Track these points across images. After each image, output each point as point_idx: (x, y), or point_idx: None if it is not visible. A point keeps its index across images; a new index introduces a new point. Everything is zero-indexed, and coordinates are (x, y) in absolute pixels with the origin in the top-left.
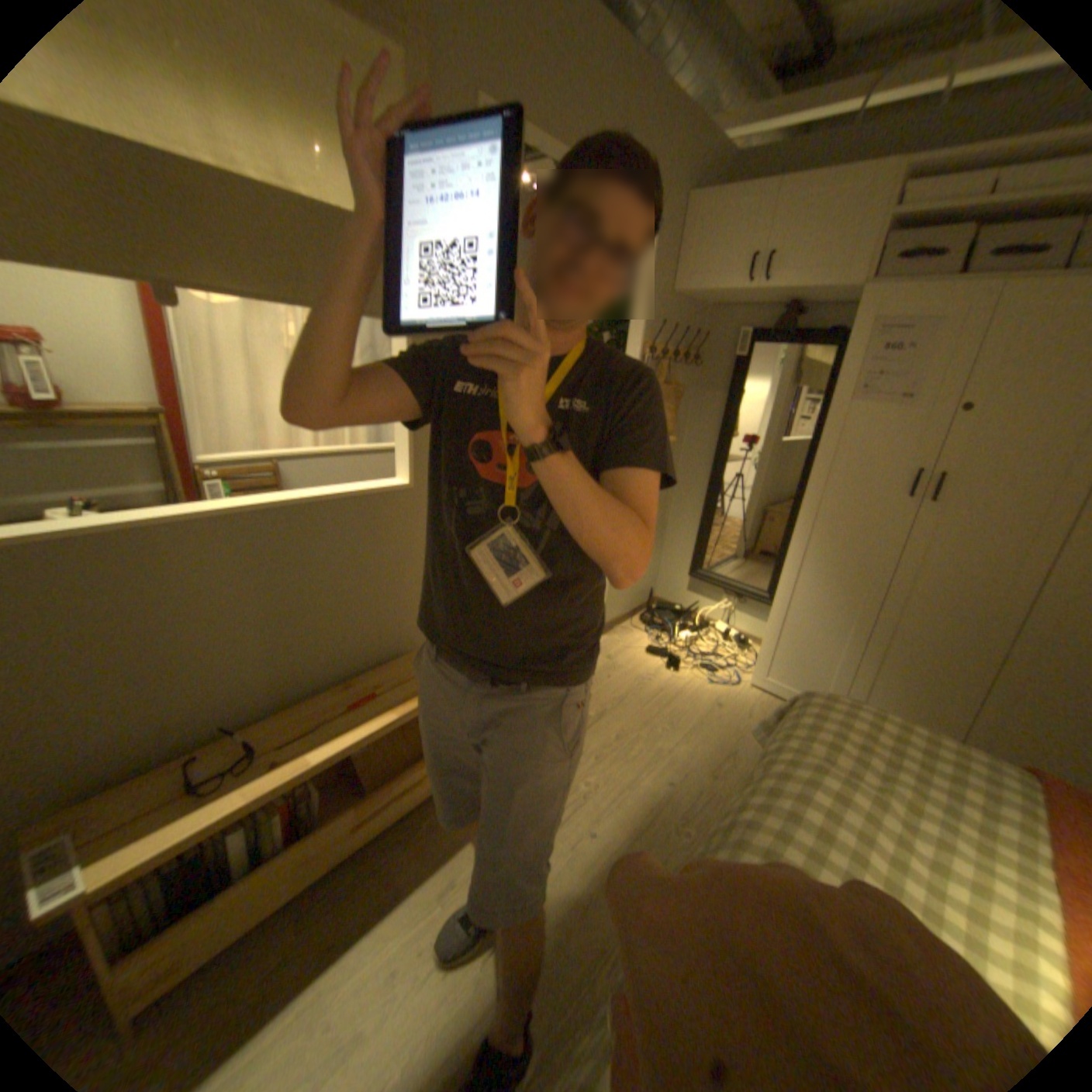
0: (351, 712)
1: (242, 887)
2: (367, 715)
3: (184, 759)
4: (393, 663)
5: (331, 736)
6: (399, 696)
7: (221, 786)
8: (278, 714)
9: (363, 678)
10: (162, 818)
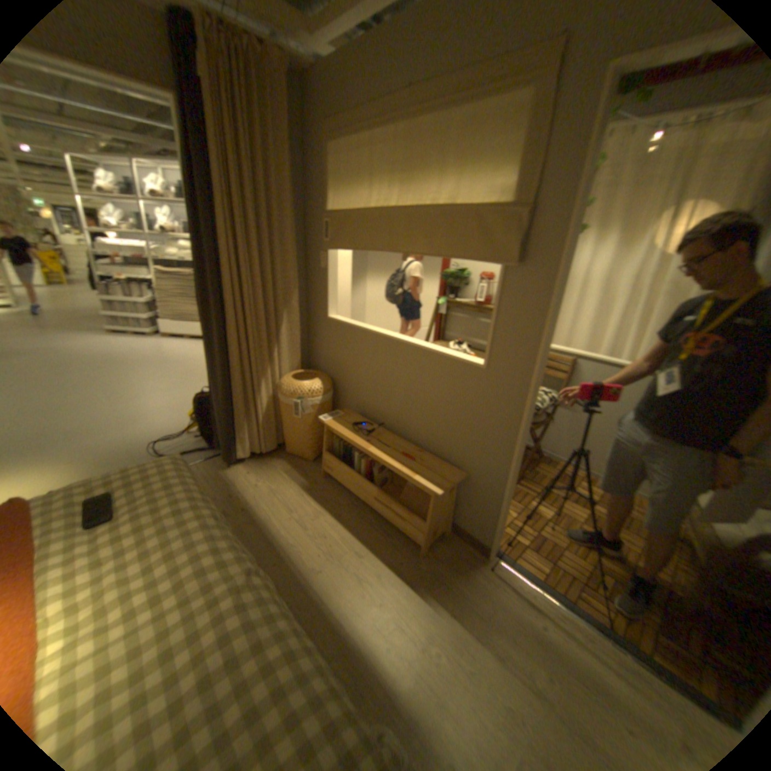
0: (400, 456)
1: (345, 471)
2: (398, 461)
3: (371, 425)
4: (443, 466)
5: (383, 453)
6: (414, 470)
7: (358, 434)
8: (396, 438)
9: (426, 457)
10: (346, 428)
